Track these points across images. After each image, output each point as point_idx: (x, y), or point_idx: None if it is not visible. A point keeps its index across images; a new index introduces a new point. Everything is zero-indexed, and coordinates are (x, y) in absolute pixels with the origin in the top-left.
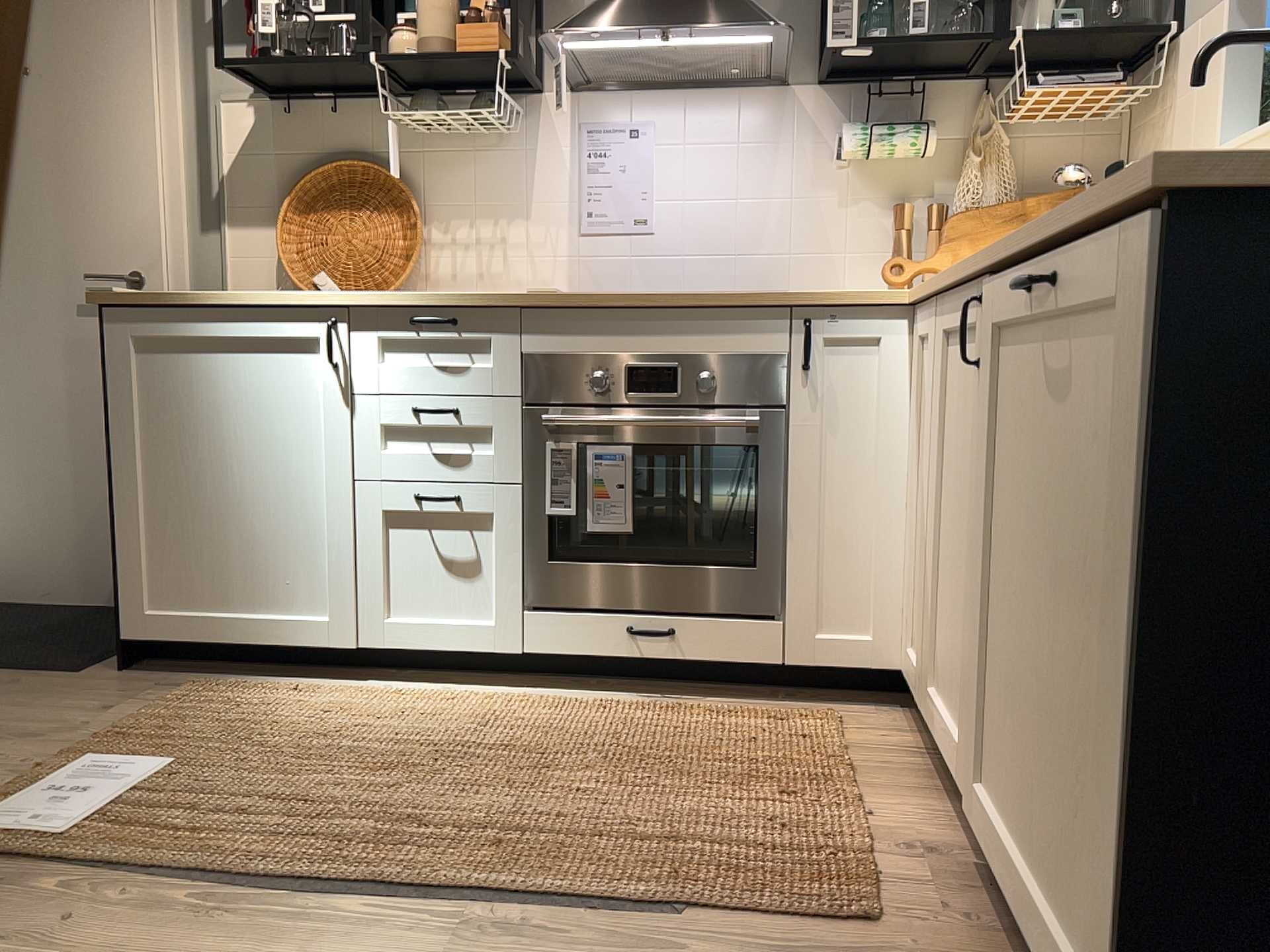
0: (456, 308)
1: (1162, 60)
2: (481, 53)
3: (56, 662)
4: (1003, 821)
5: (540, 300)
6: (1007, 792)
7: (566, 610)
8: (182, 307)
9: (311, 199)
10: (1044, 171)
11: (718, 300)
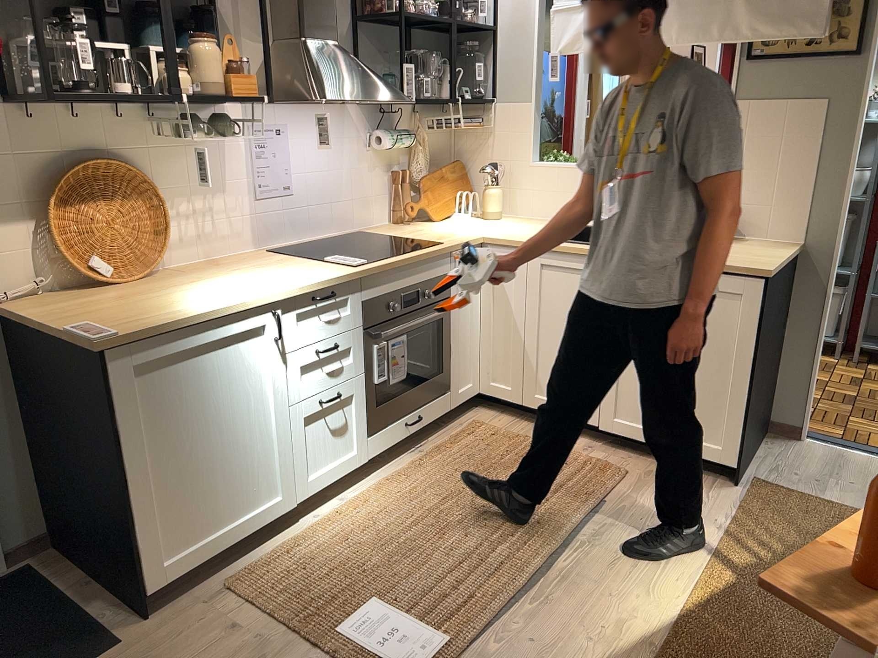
0: (335, 285)
1: (488, 110)
2: (252, 97)
3: (76, 654)
4: (633, 425)
5: (372, 271)
6: (633, 416)
7: (375, 428)
8: (175, 331)
9: (66, 195)
10: (433, 148)
11: (433, 254)
